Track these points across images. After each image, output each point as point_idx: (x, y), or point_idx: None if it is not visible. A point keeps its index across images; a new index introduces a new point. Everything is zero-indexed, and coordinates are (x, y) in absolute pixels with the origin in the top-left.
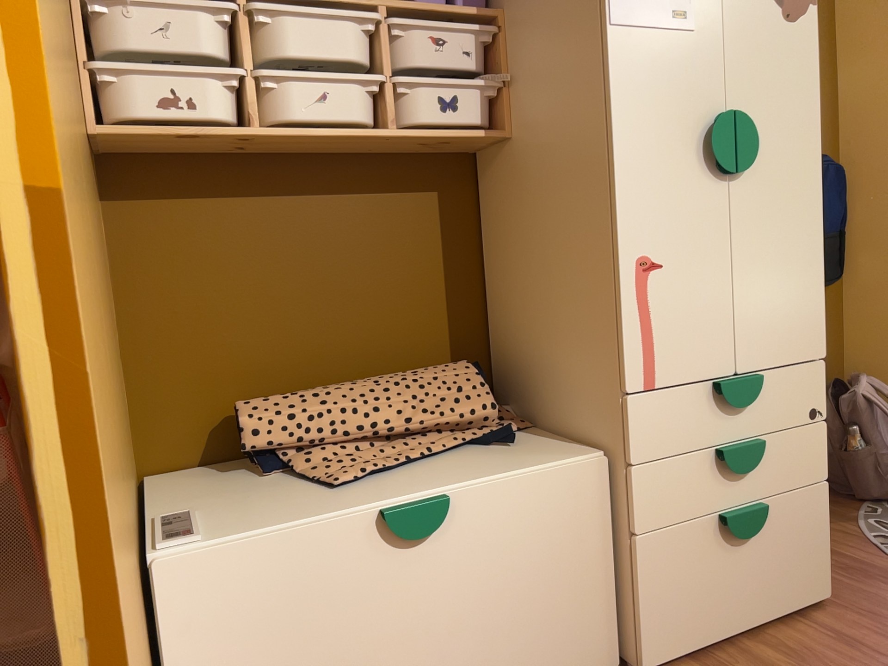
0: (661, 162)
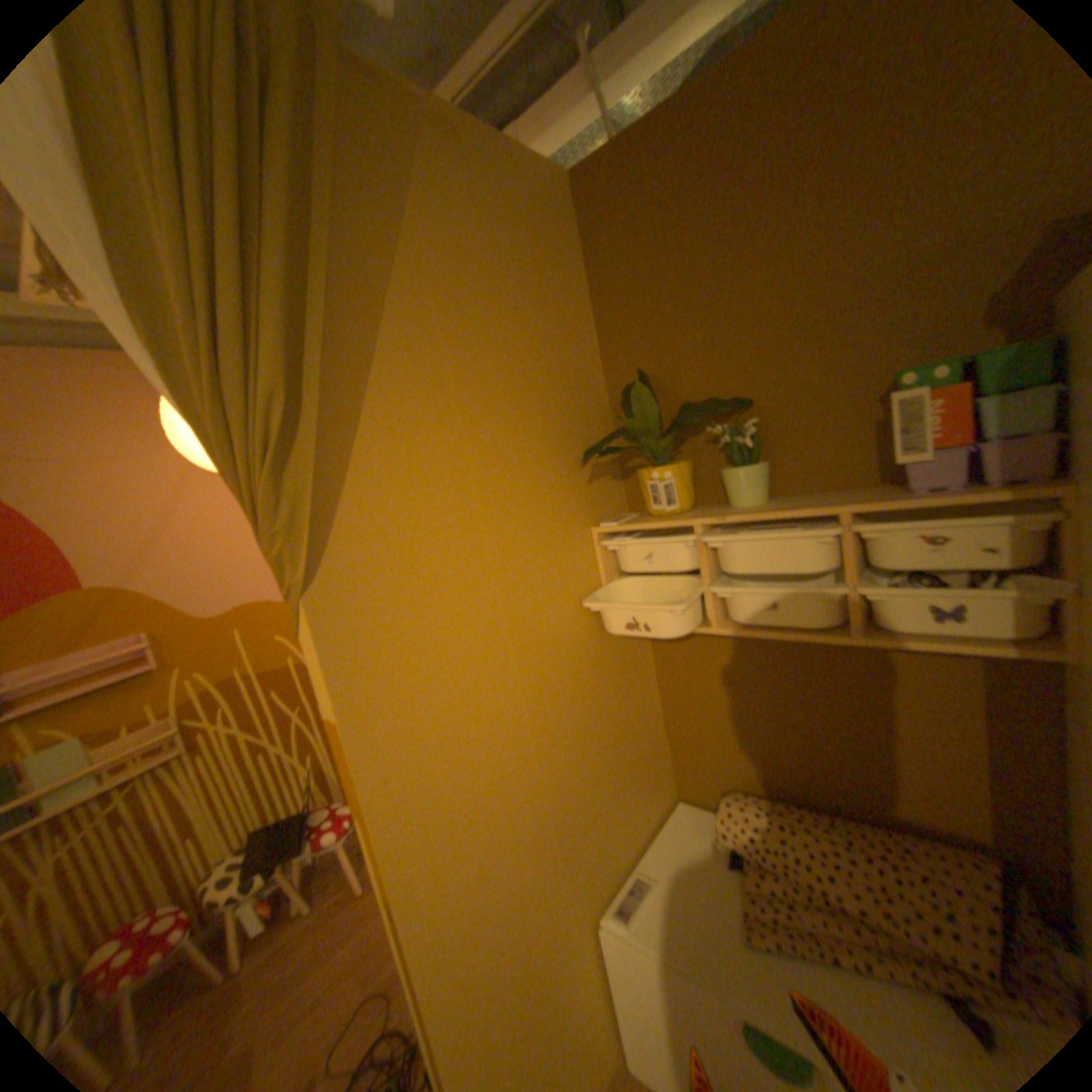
0: None
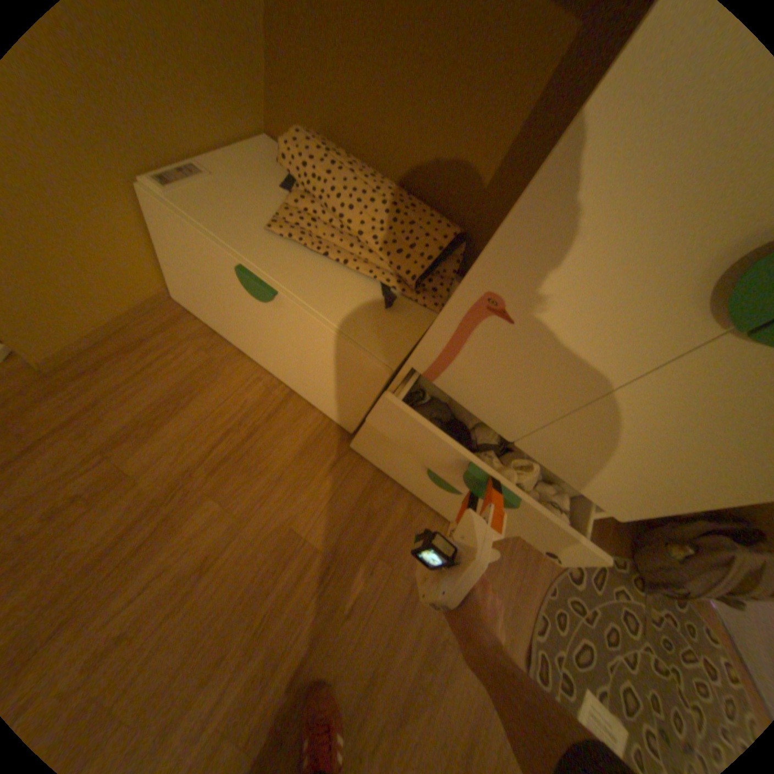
0: (638, 209)
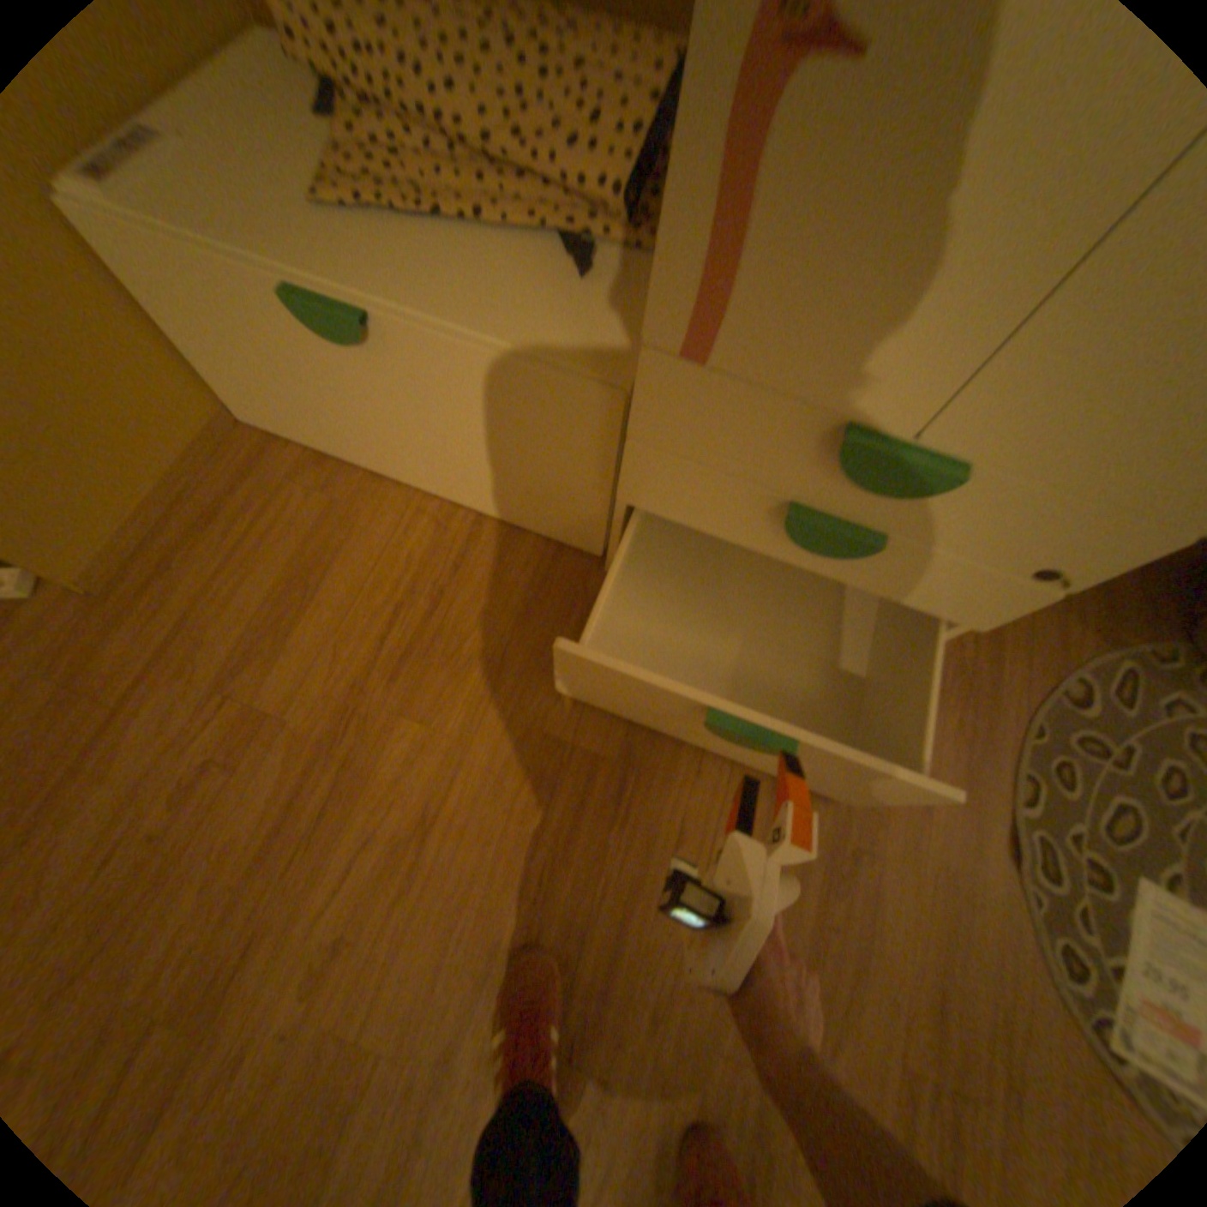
0: None
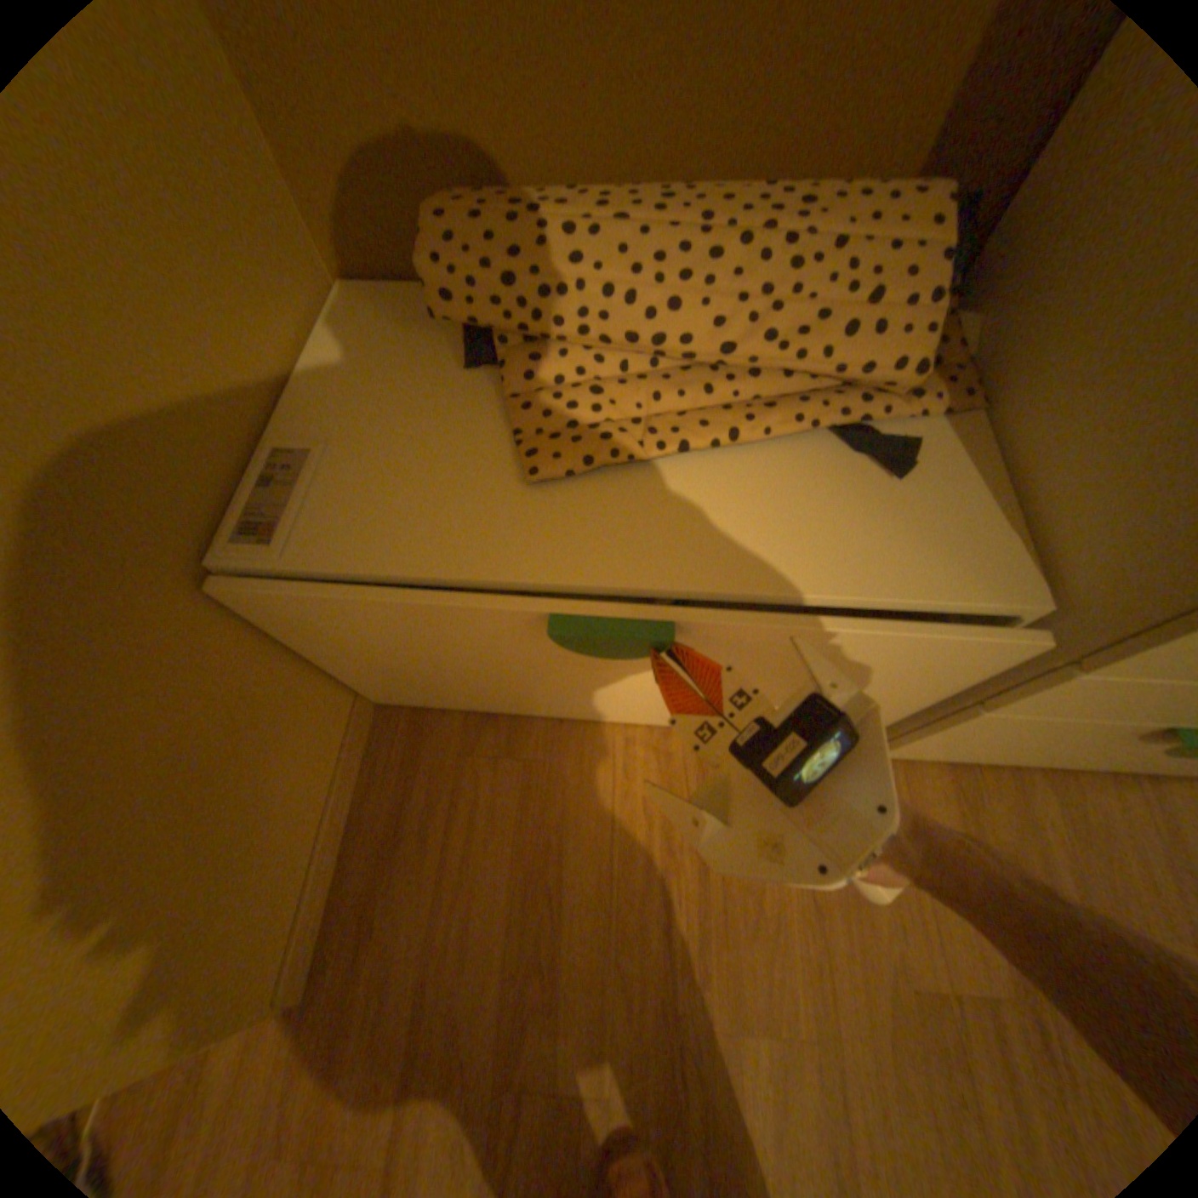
0: None
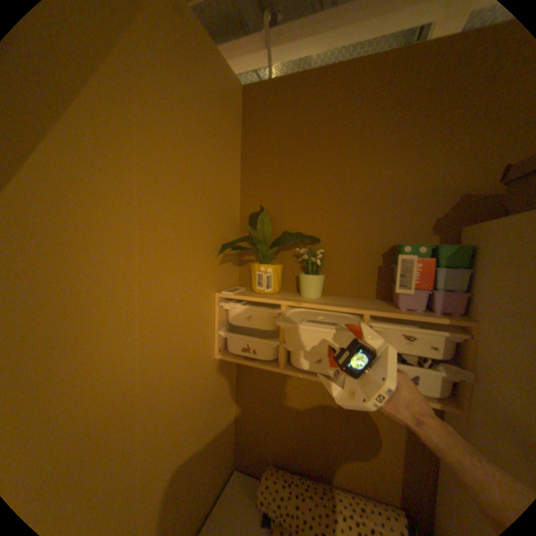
0: None
